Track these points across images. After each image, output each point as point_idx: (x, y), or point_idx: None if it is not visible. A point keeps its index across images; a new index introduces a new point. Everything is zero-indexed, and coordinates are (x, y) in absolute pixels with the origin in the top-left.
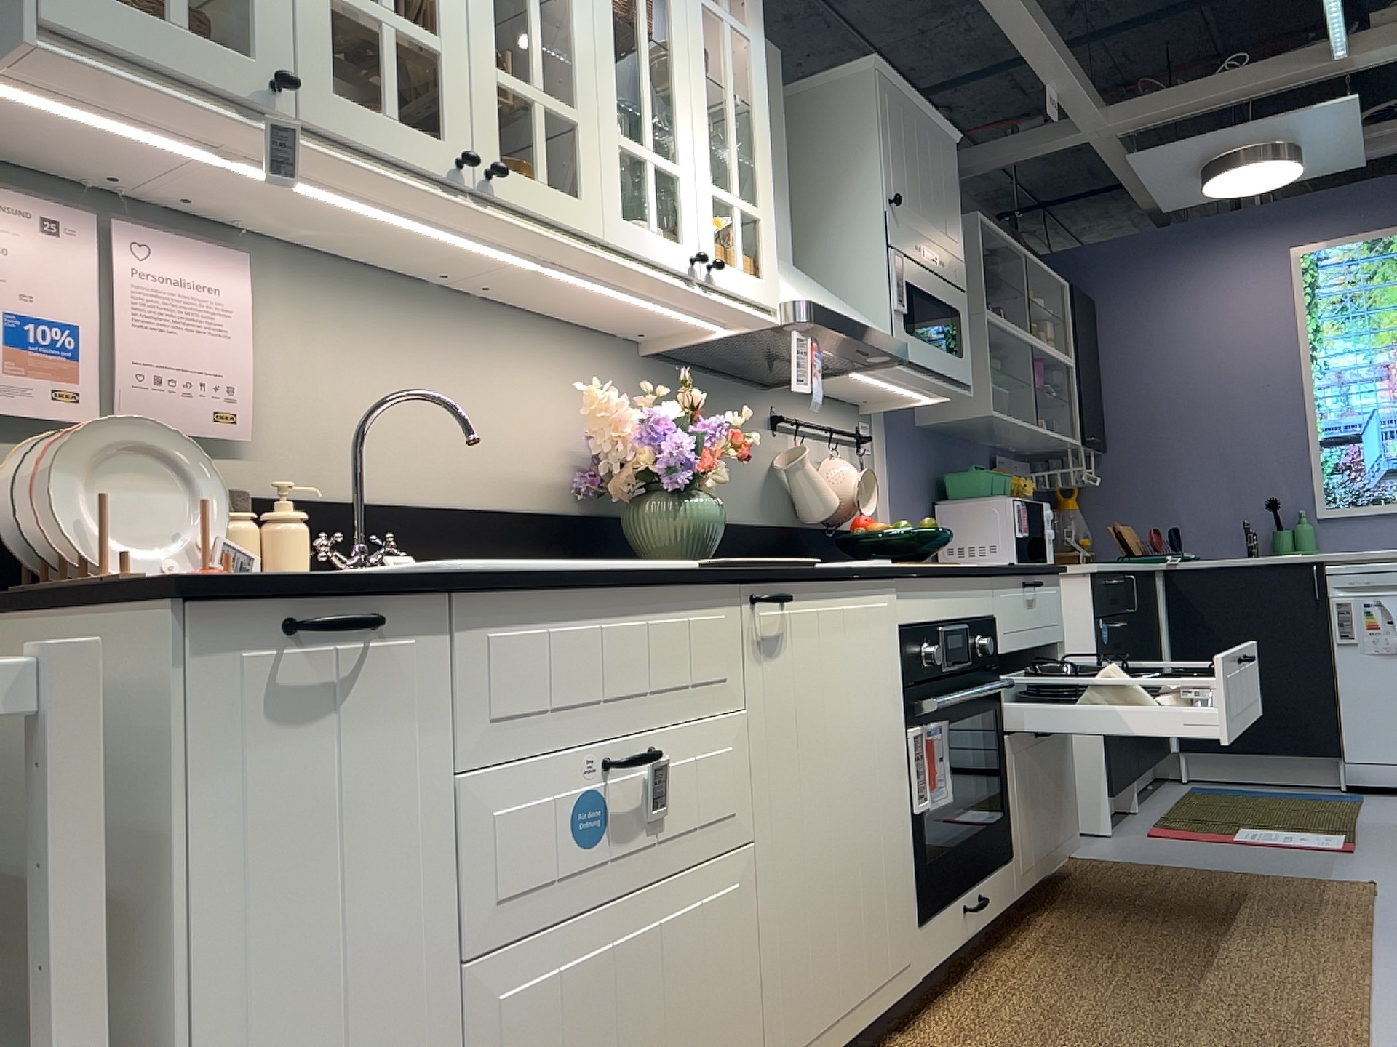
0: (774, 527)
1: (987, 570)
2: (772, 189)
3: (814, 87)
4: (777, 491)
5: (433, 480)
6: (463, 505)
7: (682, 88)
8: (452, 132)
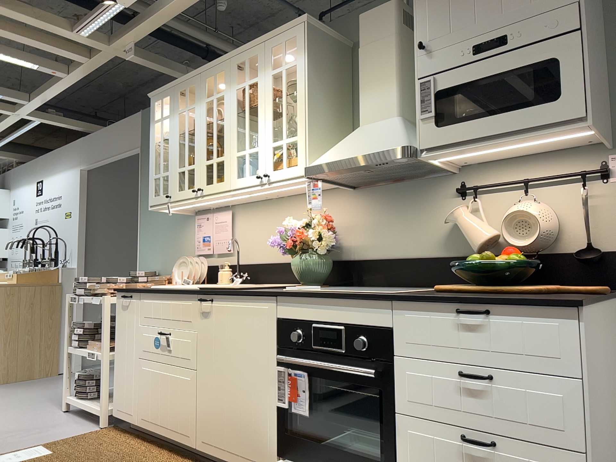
0: (452, 257)
1: (365, 296)
2: (306, 120)
3: None
4: (459, 234)
5: (271, 255)
6: (278, 262)
7: (260, 117)
8: (195, 184)
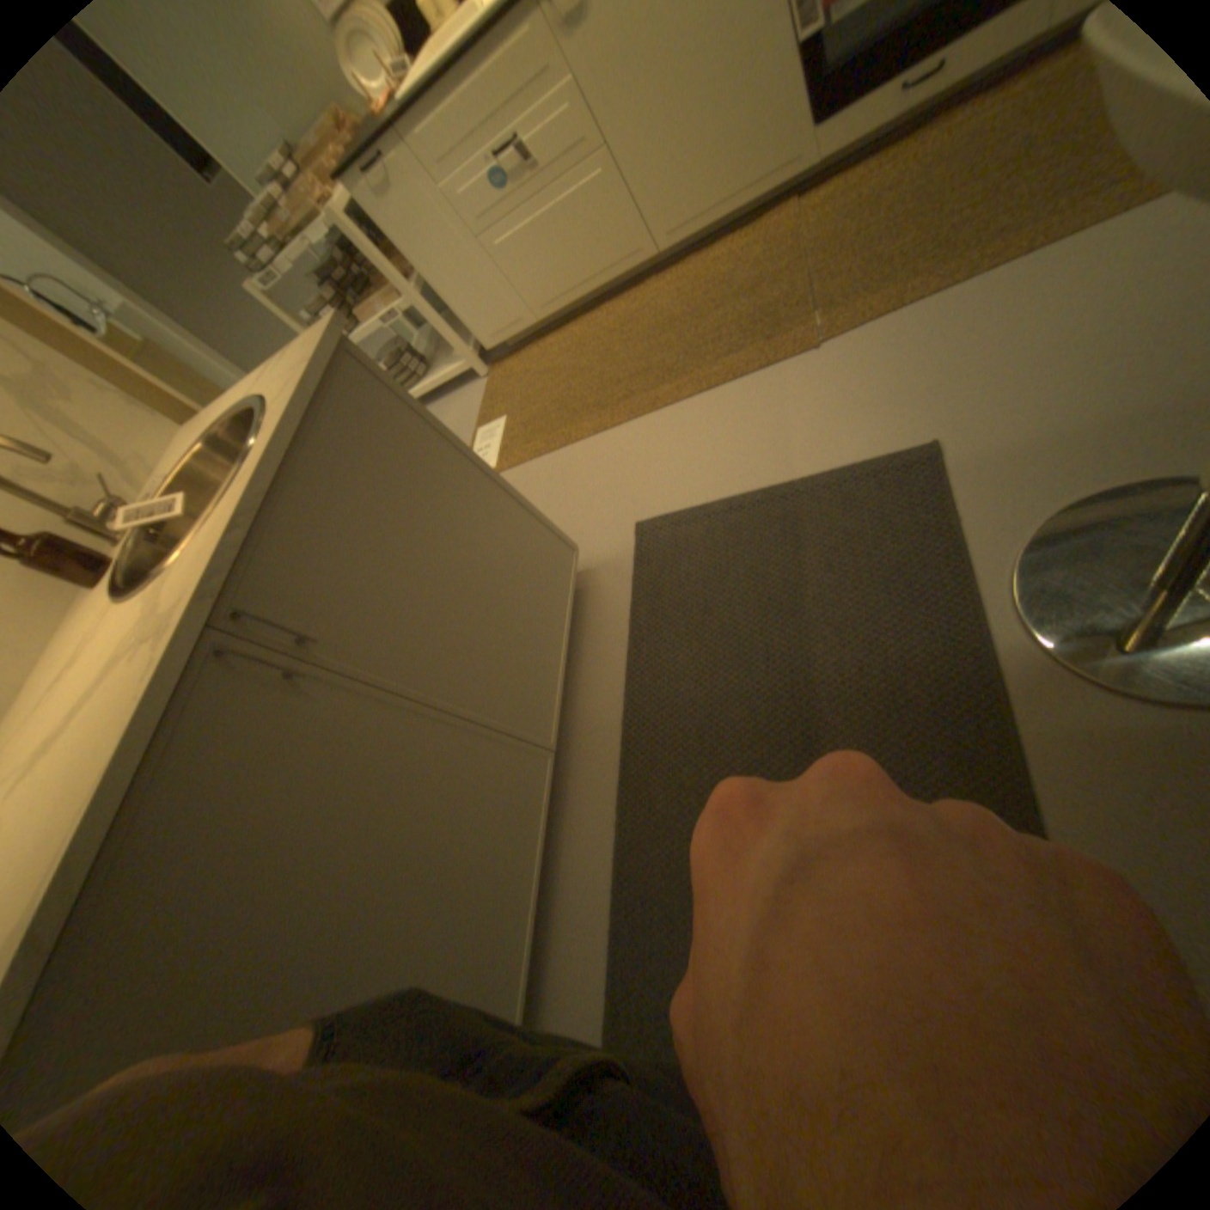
0: None
1: None
2: None
3: None
4: None
5: None
6: None
7: None
8: None
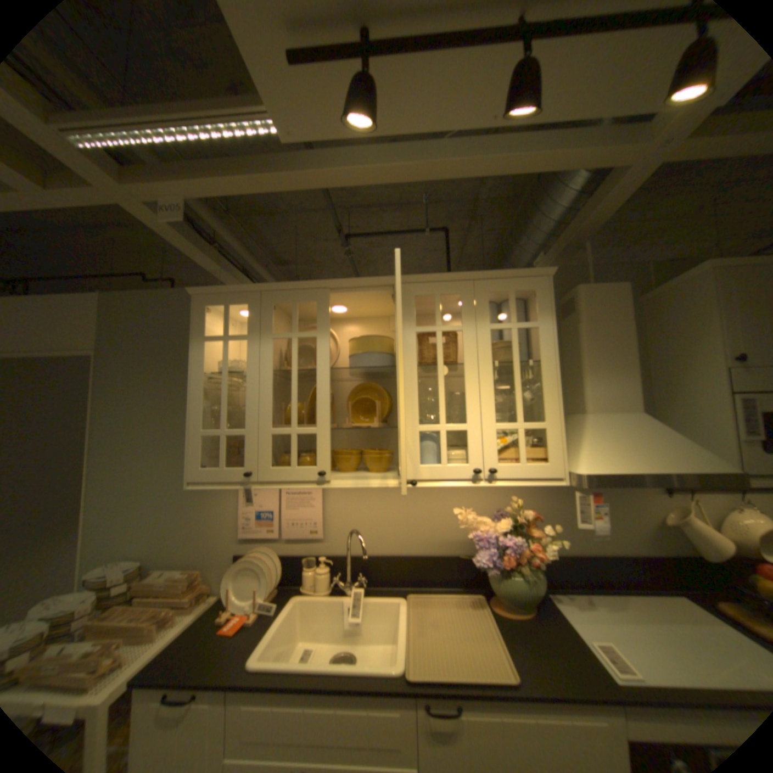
0: (666, 559)
1: None
2: (561, 406)
3: (673, 285)
4: (670, 534)
5: (399, 545)
6: (414, 555)
7: (471, 383)
8: (321, 462)
